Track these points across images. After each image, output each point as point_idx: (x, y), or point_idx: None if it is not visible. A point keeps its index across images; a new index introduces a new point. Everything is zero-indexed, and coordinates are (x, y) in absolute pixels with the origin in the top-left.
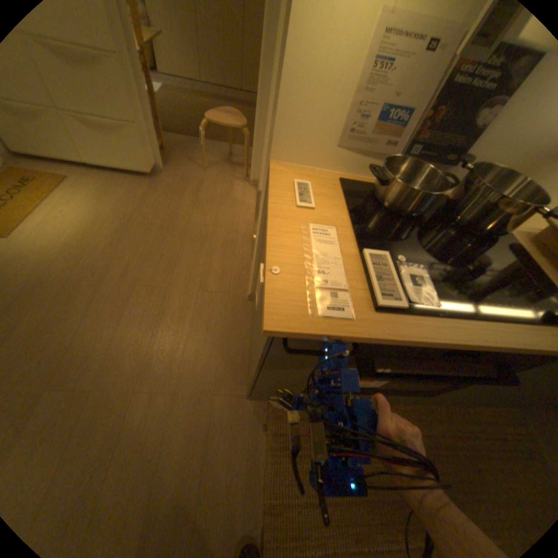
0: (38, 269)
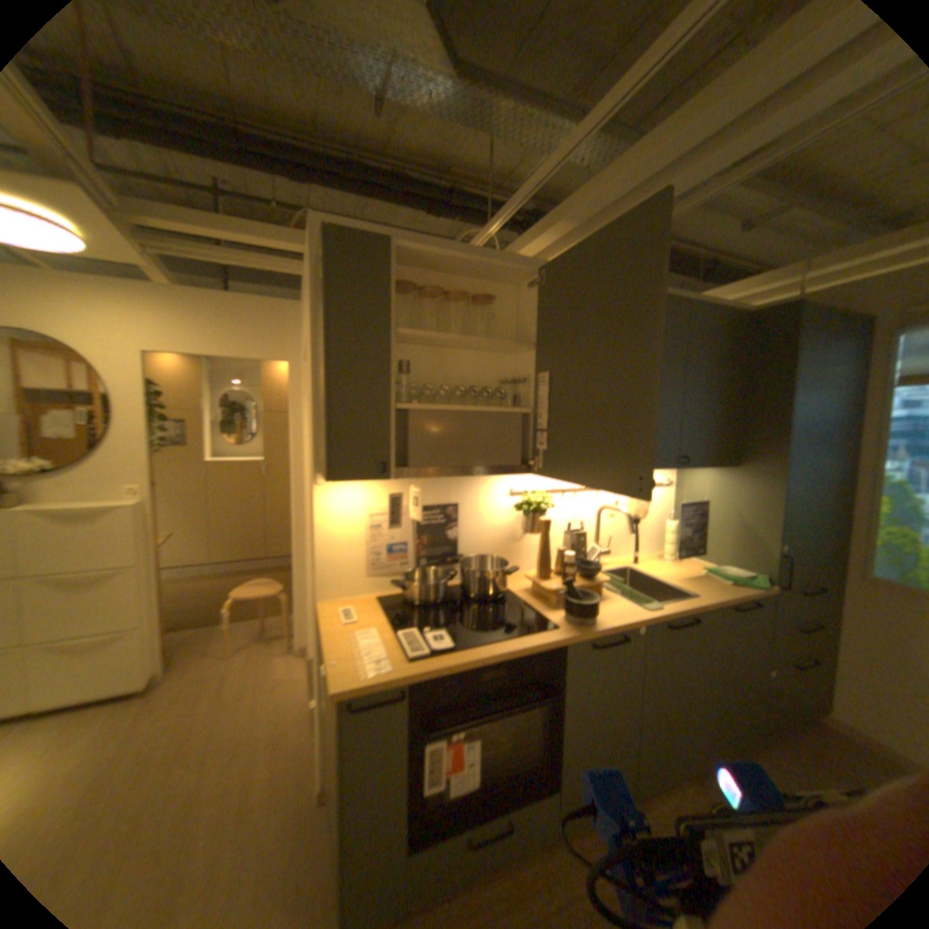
0: None
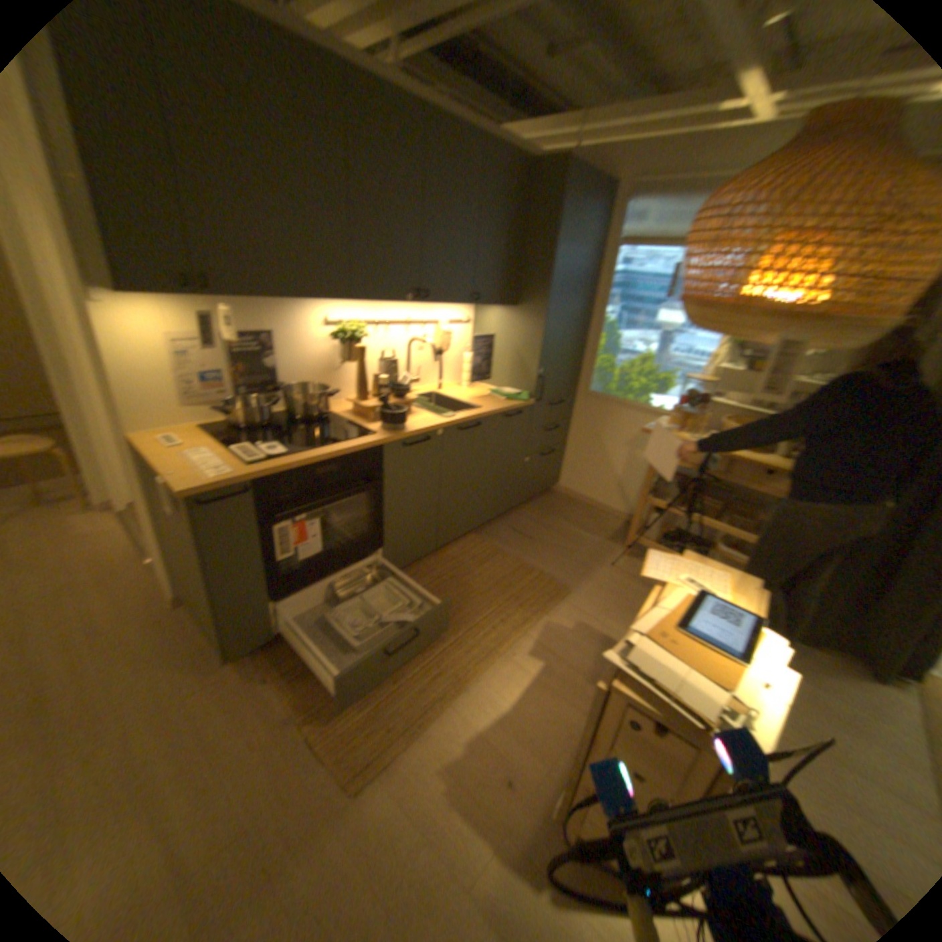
0: None
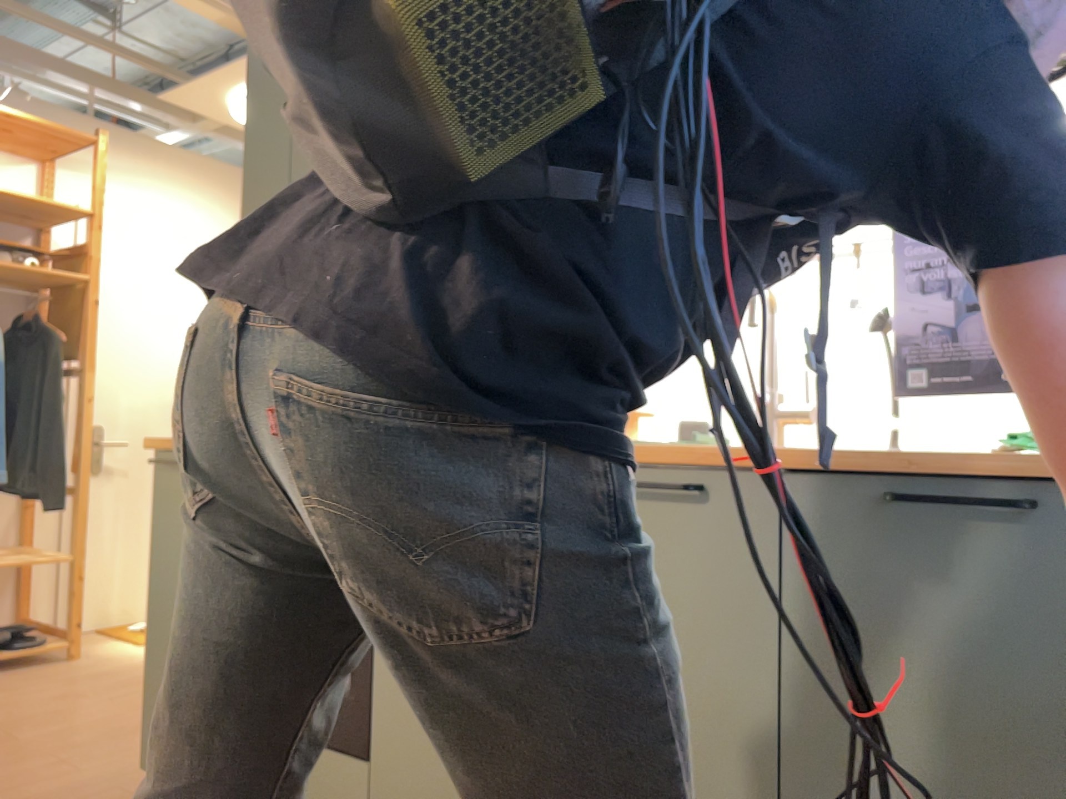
0: (128, 667)
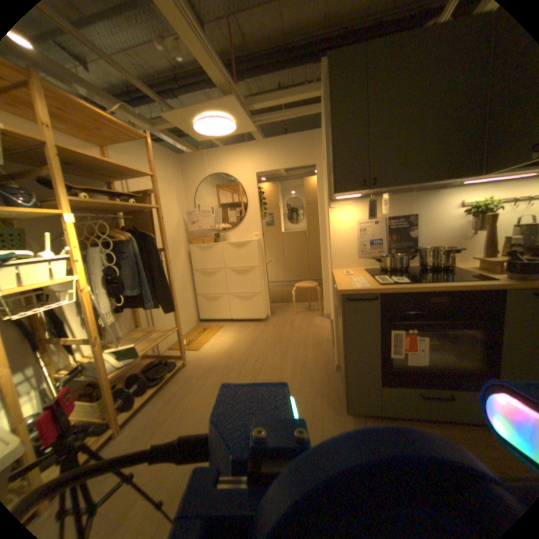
0: (212, 361)
